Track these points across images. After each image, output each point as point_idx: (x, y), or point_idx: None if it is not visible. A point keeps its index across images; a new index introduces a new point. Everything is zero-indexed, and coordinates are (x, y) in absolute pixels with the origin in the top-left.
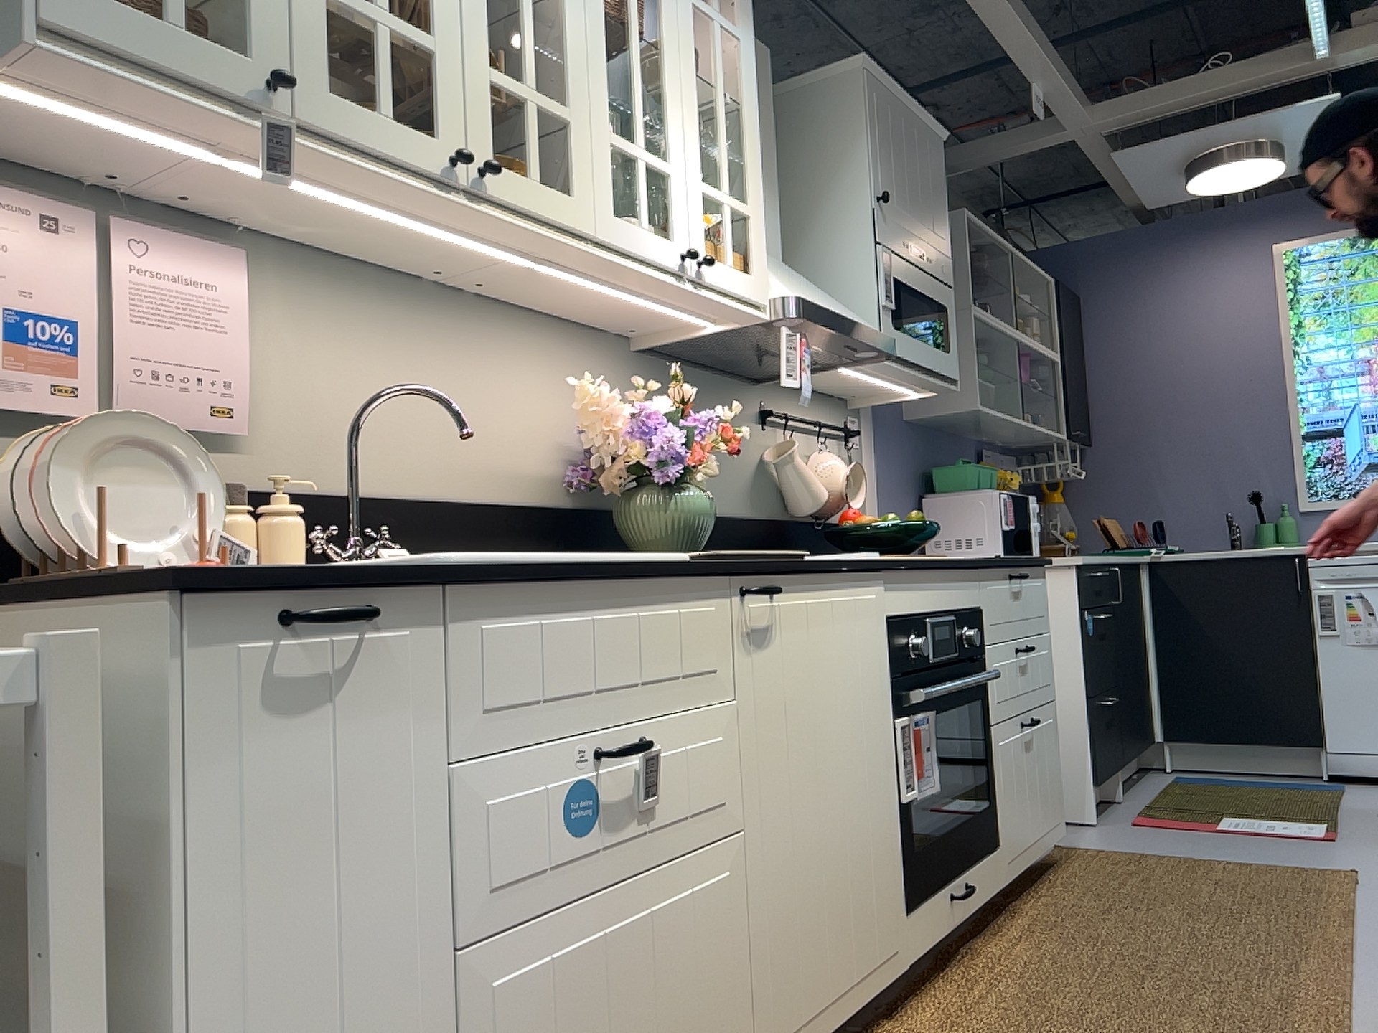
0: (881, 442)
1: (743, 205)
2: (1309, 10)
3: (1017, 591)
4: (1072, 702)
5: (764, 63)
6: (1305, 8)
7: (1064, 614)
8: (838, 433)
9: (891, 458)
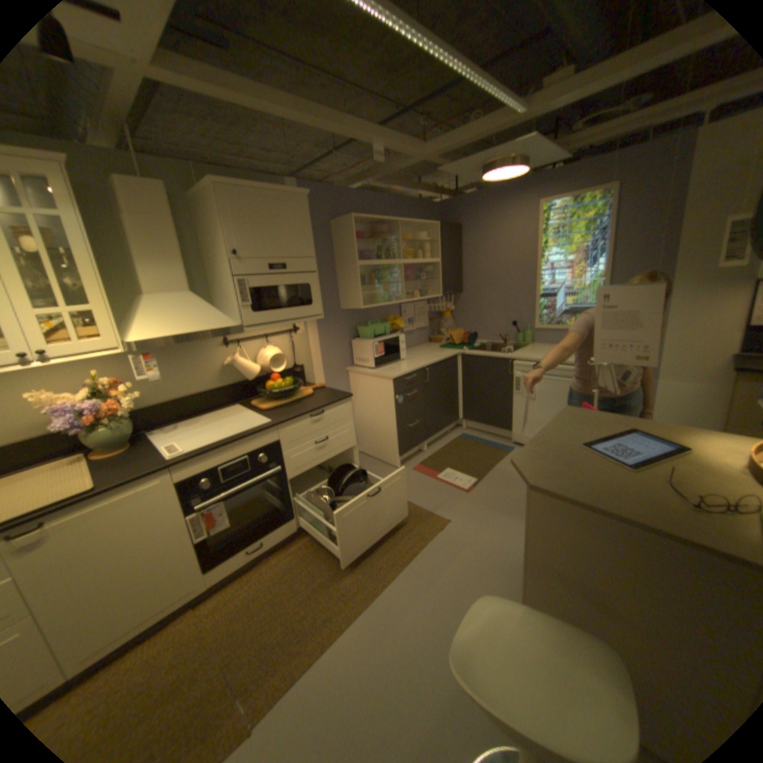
0: (320, 325)
1: (82, 306)
2: (496, 90)
3: (316, 419)
4: (392, 427)
5: (153, 190)
6: (491, 90)
7: (389, 396)
8: (284, 332)
9: (327, 329)
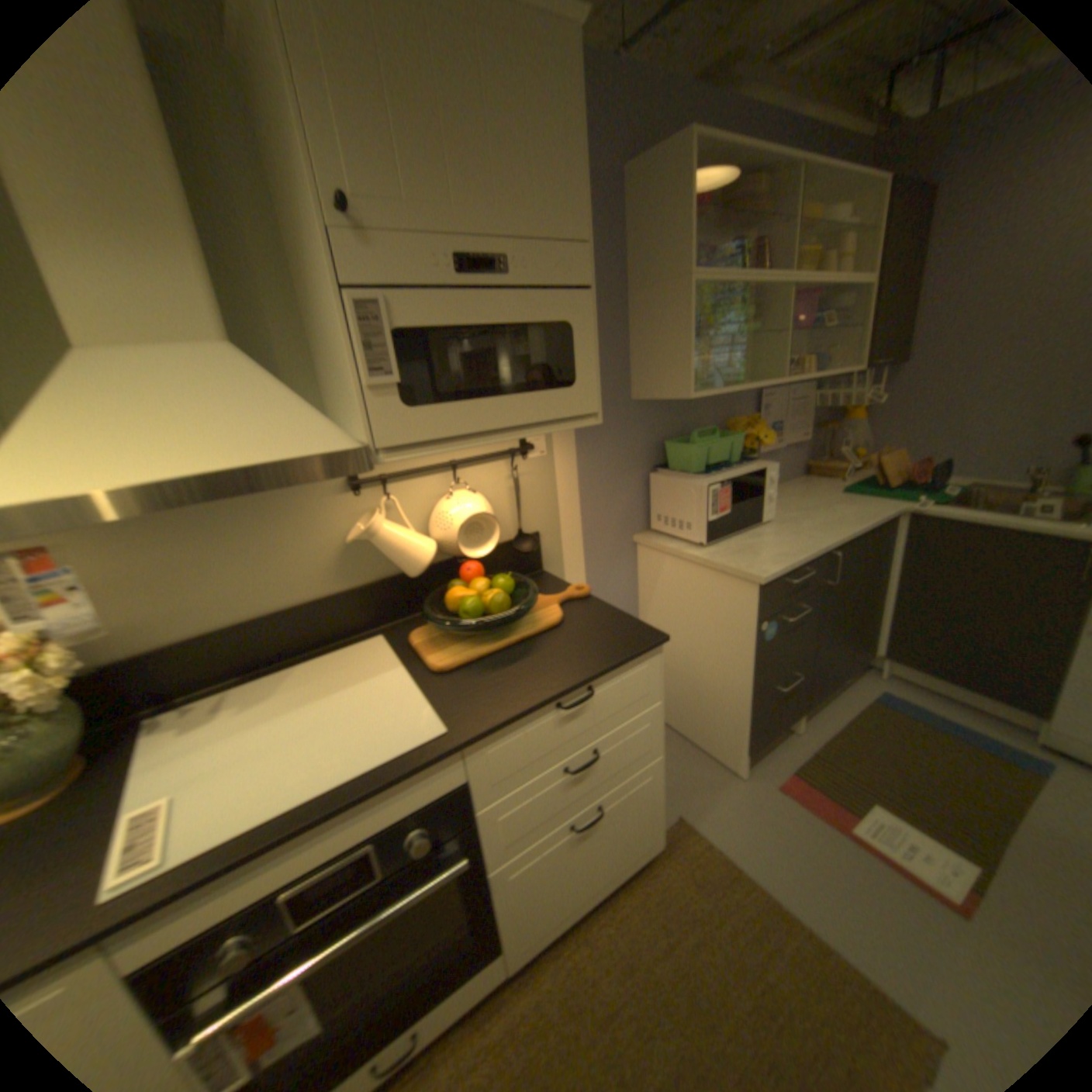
0: (582, 437)
1: None
2: None
3: (570, 713)
4: (738, 690)
5: None
6: None
7: (742, 620)
8: (498, 455)
9: (598, 448)
